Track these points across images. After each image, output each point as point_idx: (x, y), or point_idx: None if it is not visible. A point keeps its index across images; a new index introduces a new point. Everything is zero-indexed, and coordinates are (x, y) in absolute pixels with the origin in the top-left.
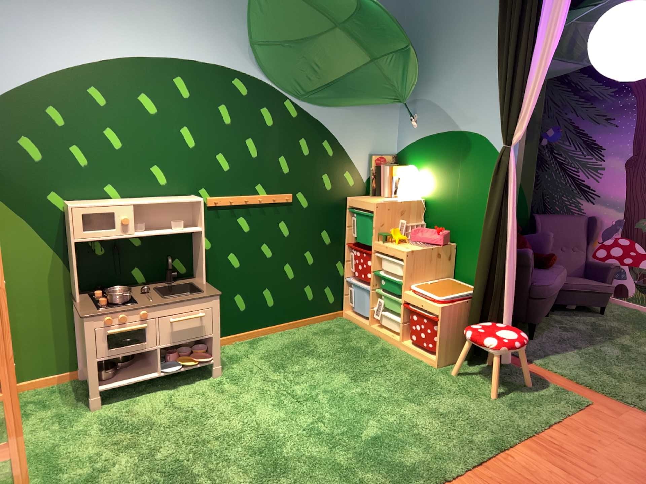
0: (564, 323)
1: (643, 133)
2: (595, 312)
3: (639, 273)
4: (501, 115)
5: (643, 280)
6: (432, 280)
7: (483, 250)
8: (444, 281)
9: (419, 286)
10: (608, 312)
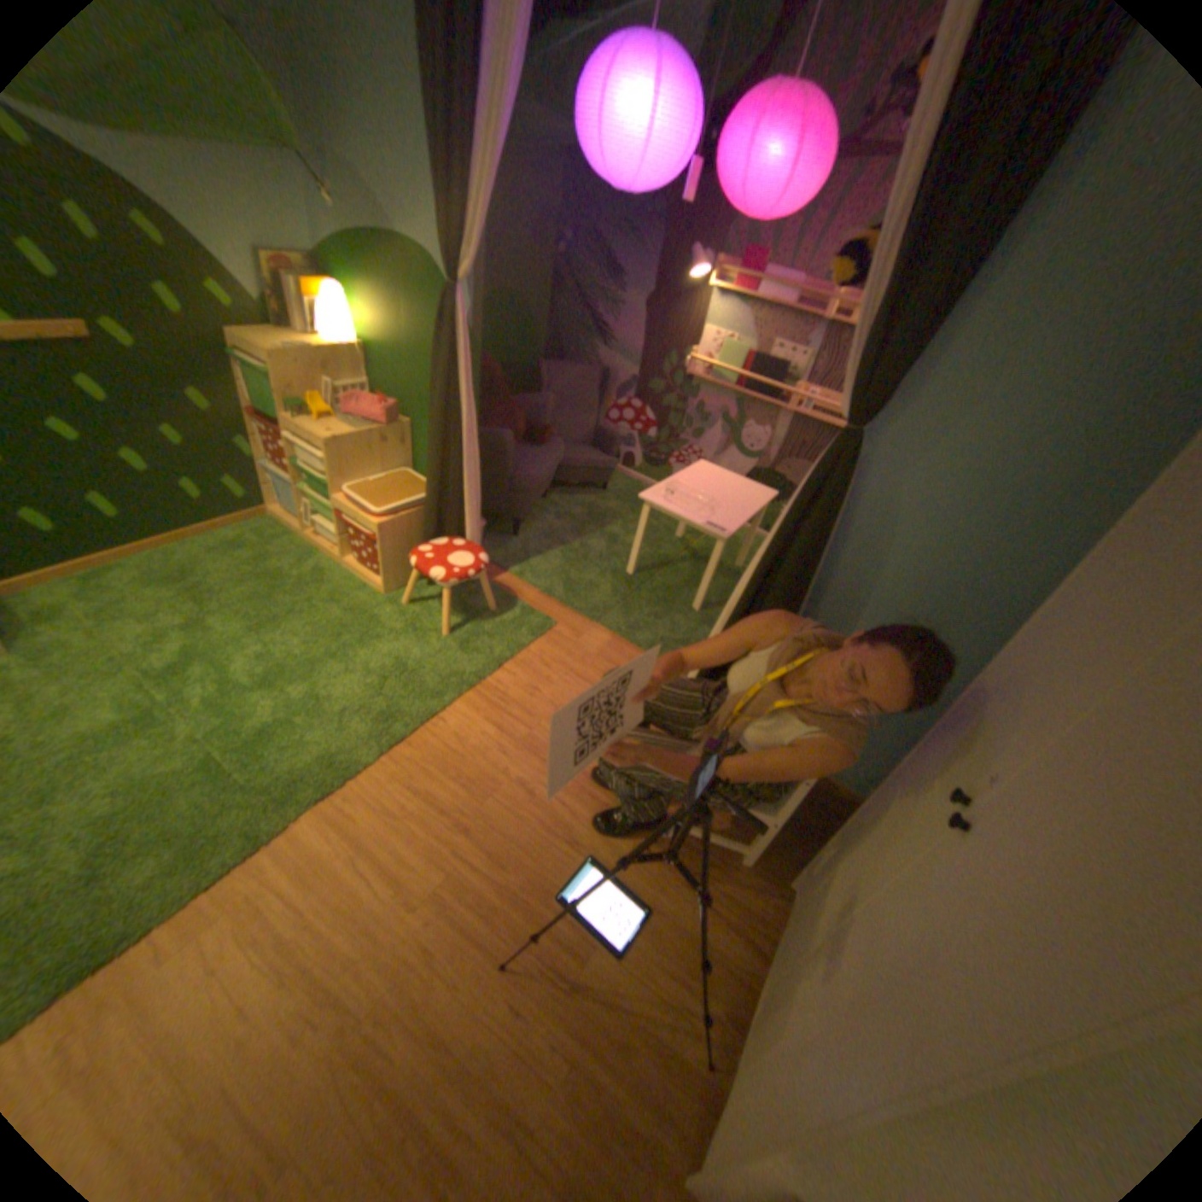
0: (561, 509)
1: (671, 263)
2: (599, 492)
3: (648, 444)
4: (438, 226)
5: (651, 453)
6: (377, 476)
7: (431, 446)
8: (395, 476)
9: (354, 489)
10: (612, 490)
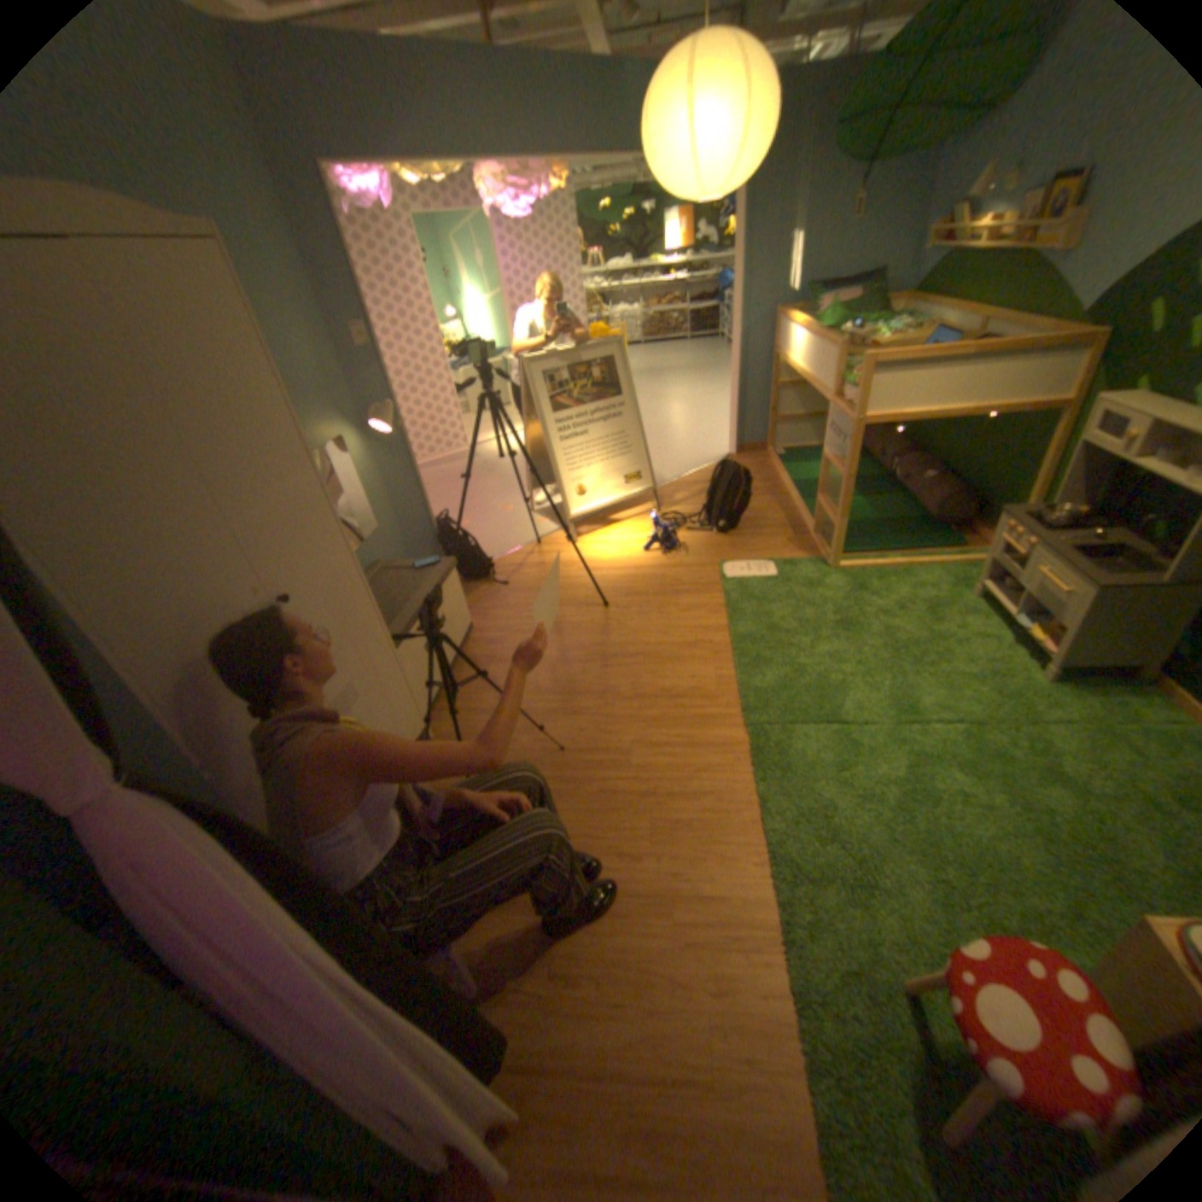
0: None
1: None
2: None
3: None
4: None
5: None
6: None
7: None
8: None
9: None
10: None
